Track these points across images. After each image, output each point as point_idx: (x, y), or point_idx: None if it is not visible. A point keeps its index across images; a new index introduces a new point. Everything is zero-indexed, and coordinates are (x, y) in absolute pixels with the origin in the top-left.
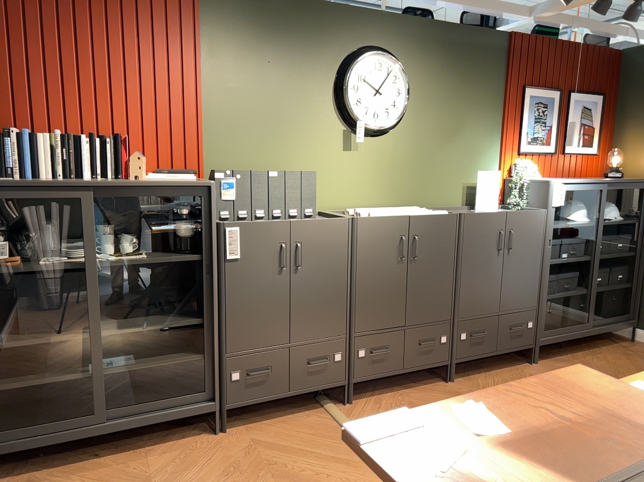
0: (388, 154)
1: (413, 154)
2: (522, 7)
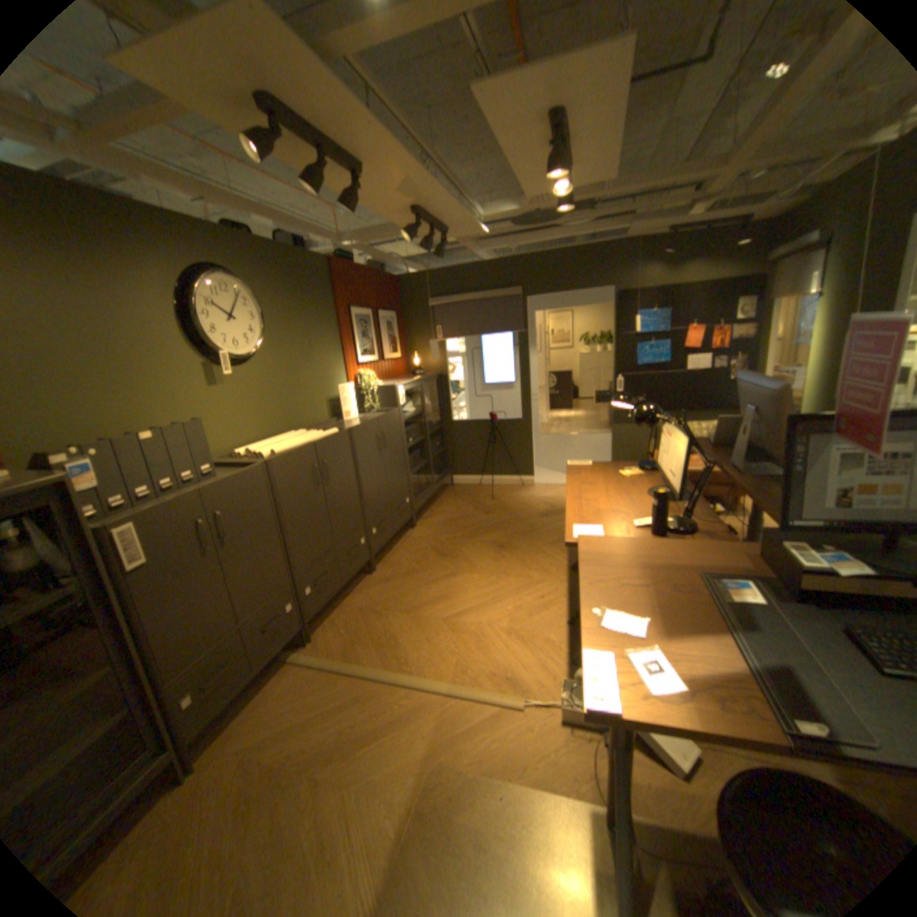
0: (257, 383)
1: (279, 379)
2: (333, 233)
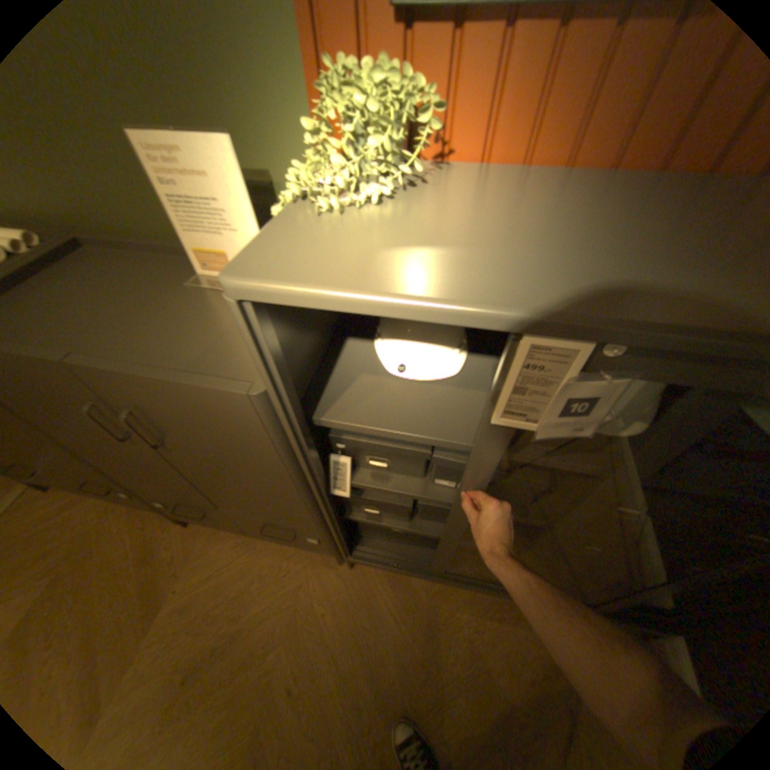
0: None
1: None
2: None
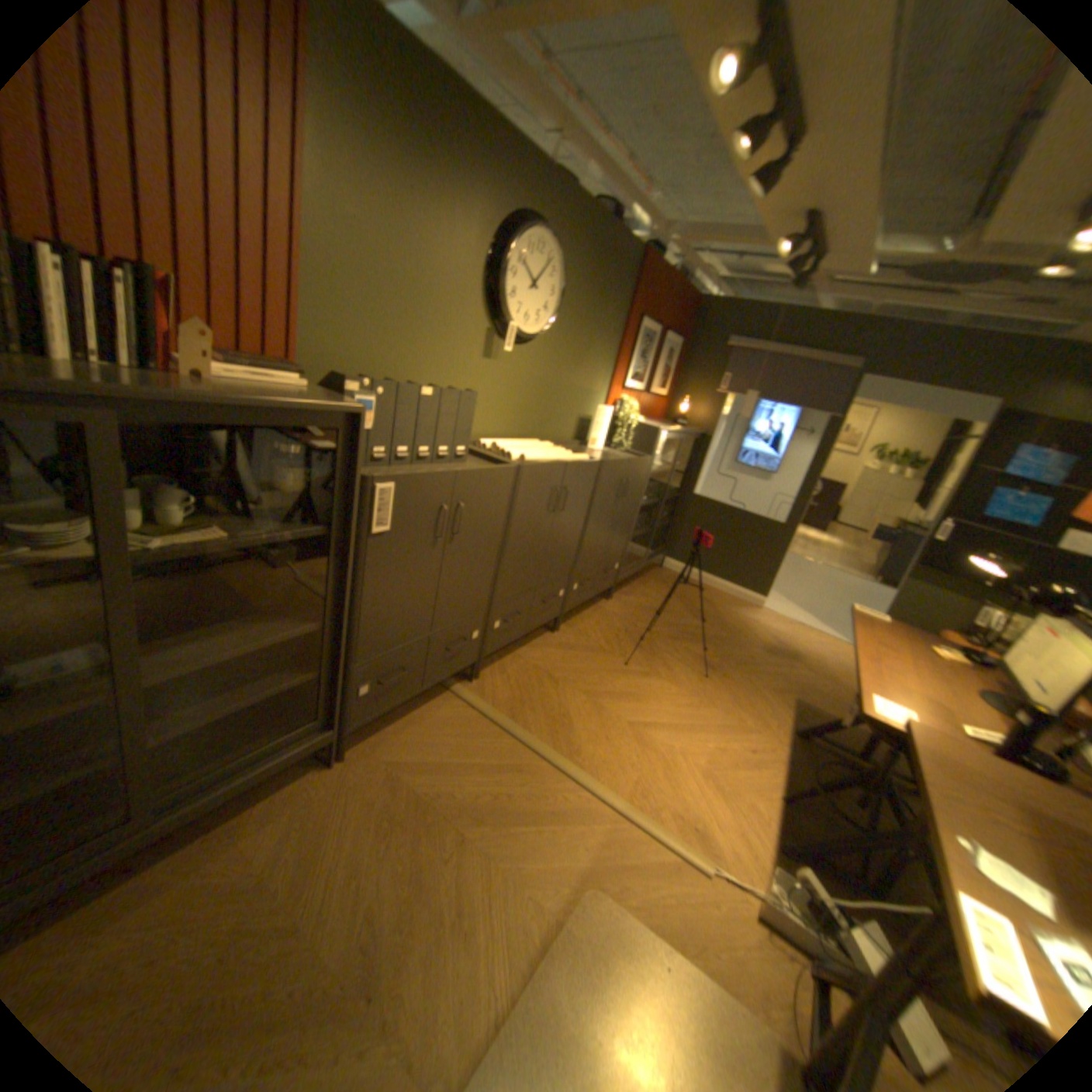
0: (524, 371)
1: (544, 375)
2: (663, 217)
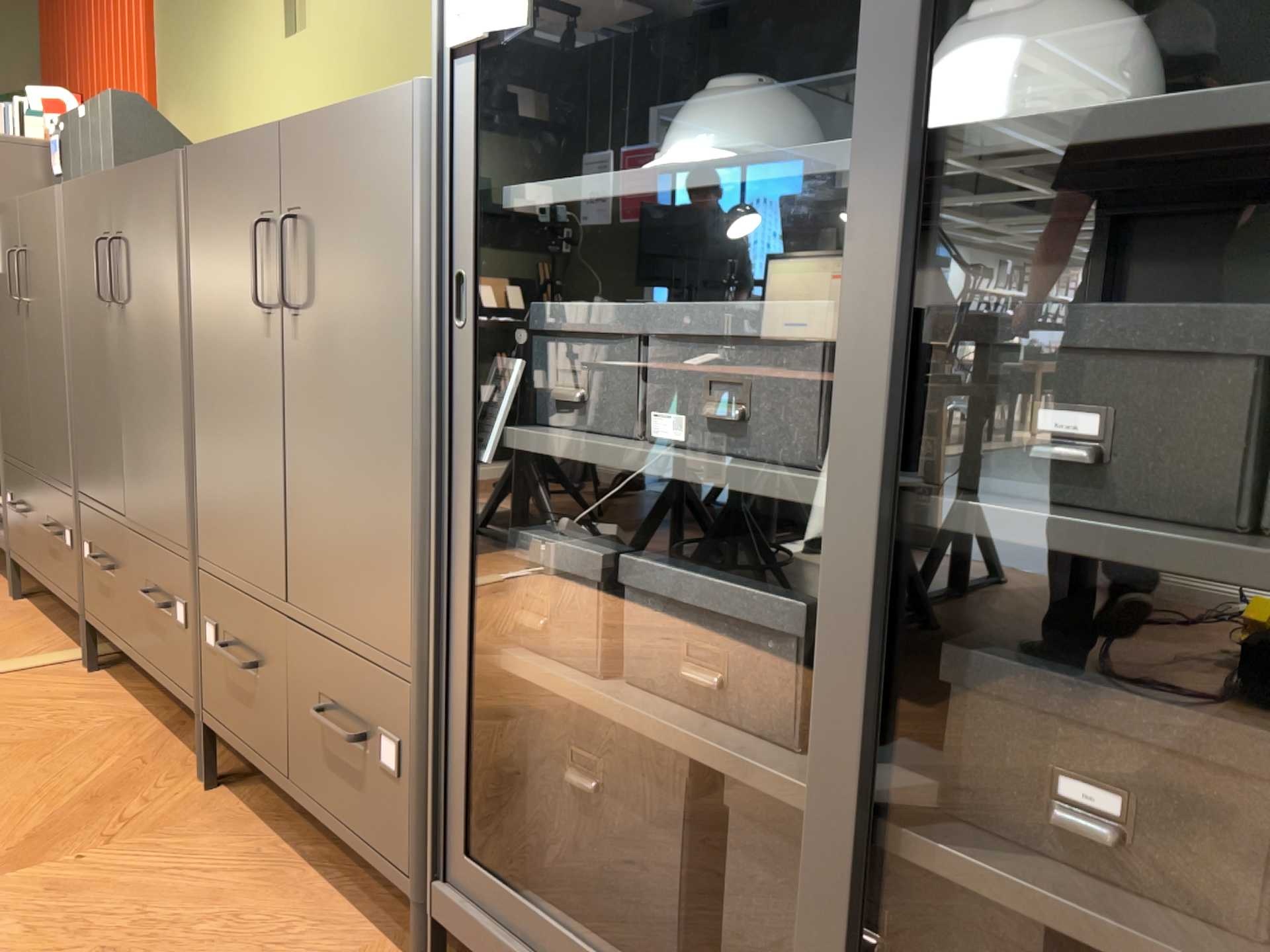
0: (354, 19)
1: None
2: None
